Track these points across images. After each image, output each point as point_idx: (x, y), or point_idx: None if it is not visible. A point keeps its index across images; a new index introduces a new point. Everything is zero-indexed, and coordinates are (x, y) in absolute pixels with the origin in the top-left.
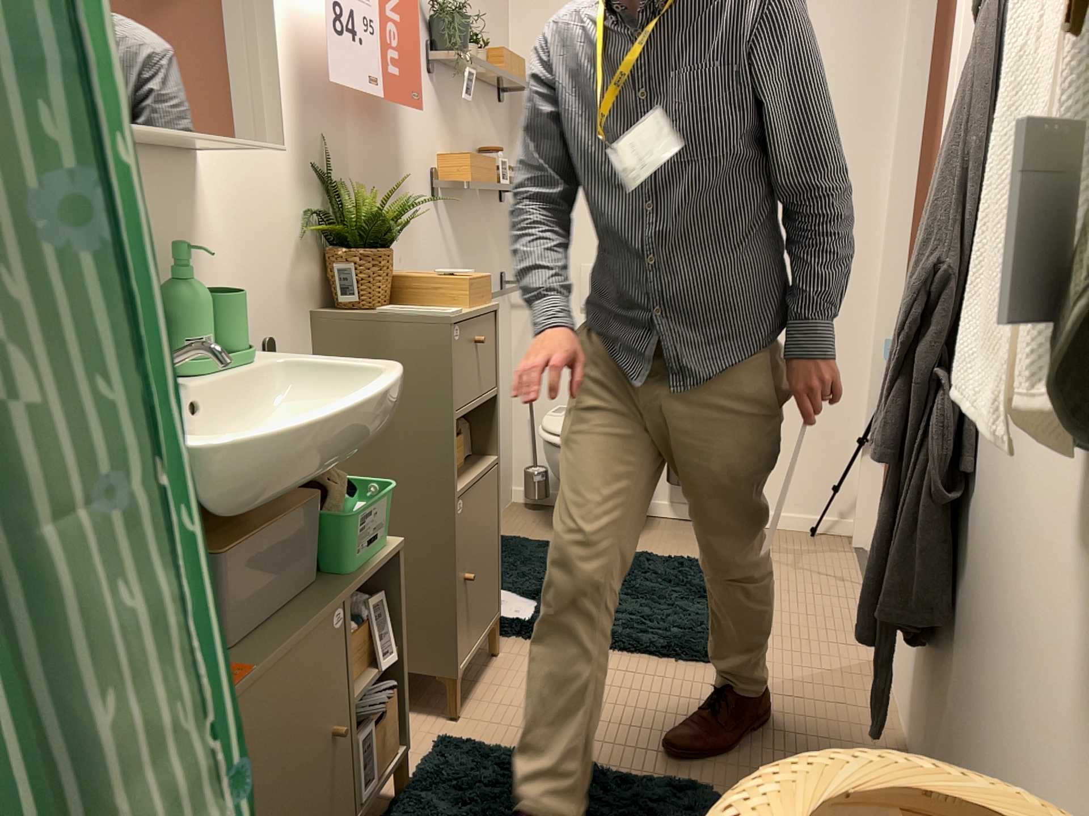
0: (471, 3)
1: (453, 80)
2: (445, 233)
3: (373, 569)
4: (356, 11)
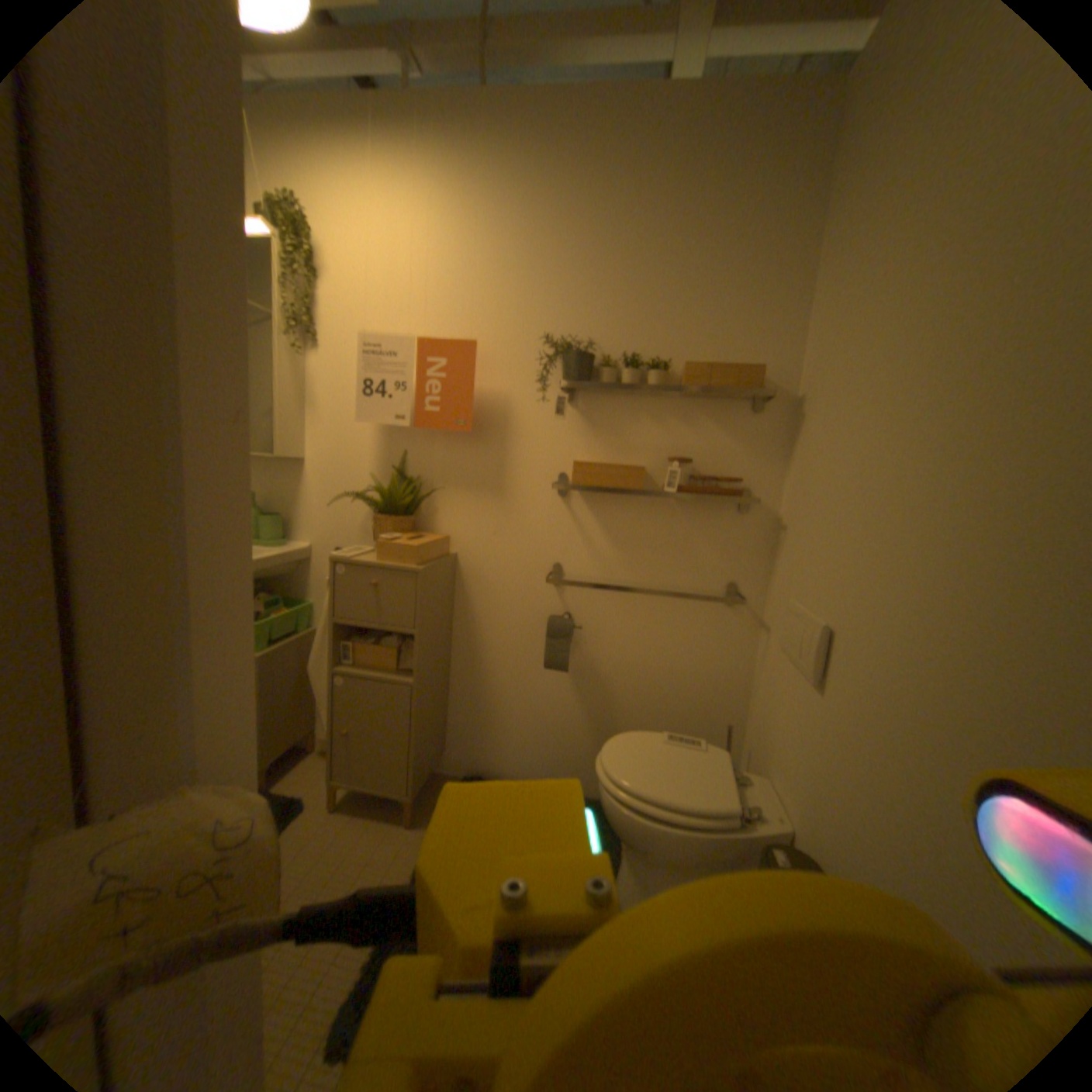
0: (682, 319)
1: (620, 395)
2: (581, 522)
3: None
4: (383, 376)
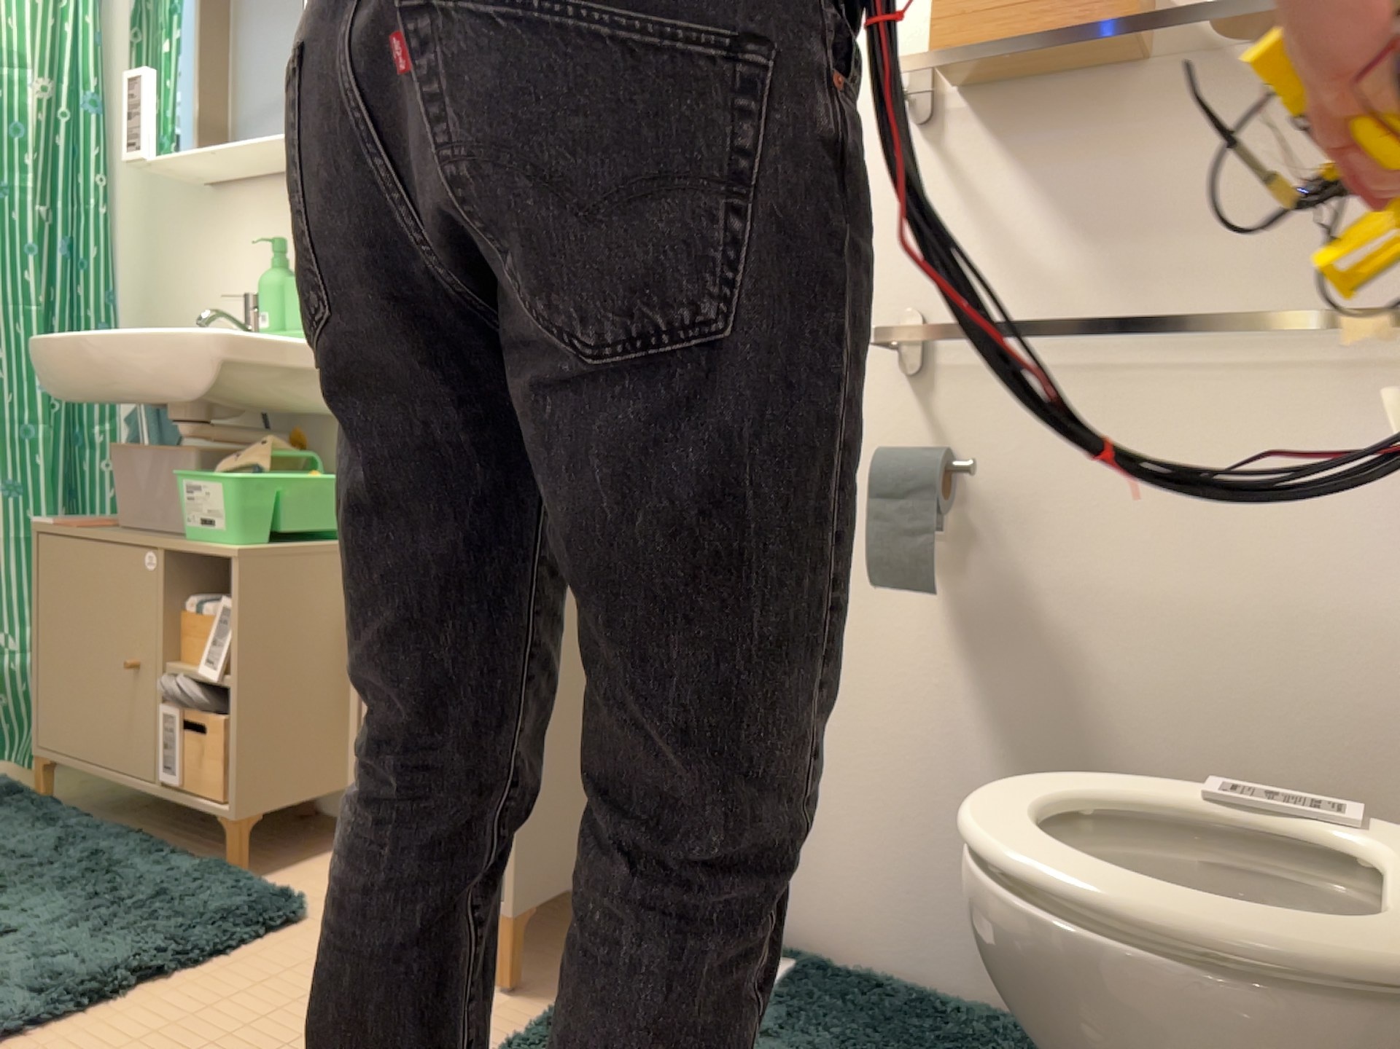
0: None
1: None
2: (966, 194)
3: (199, 543)
4: None
